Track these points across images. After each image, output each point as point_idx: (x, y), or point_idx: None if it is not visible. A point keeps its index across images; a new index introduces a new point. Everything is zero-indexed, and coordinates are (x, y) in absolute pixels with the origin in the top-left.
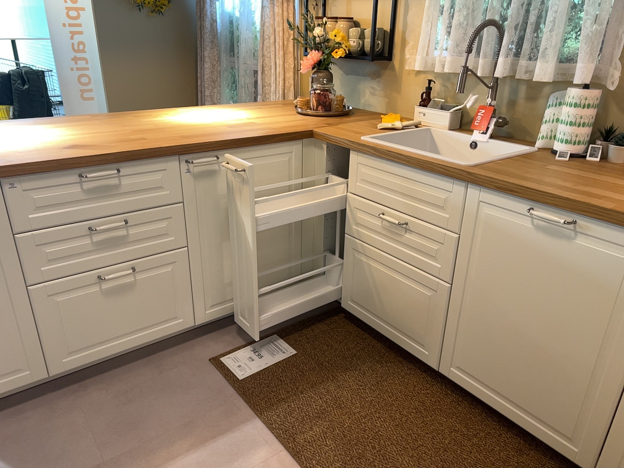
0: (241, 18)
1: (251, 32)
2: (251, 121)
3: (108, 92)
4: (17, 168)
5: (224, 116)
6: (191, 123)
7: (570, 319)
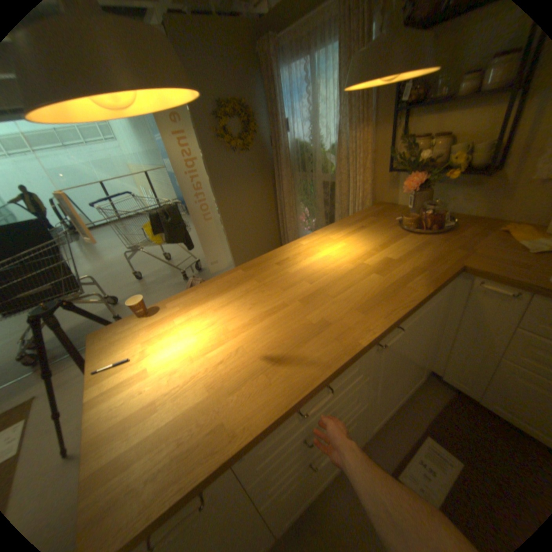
0: (309, 142)
1: (321, 152)
2: (384, 255)
3: (220, 214)
4: (243, 447)
5: (350, 249)
6: (336, 271)
7: None
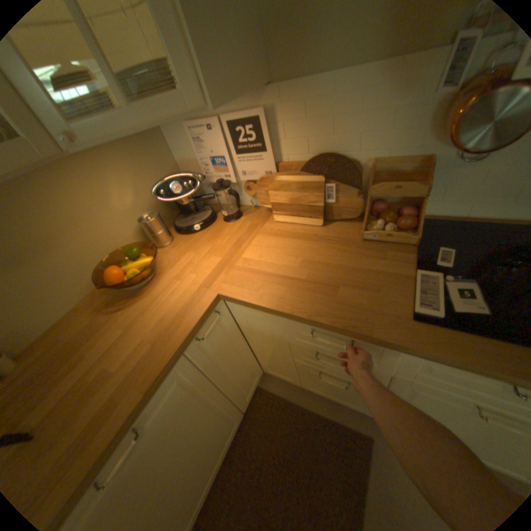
0: None
1: None
2: None
3: None
4: None
5: None
6: None
7: (188, 431)
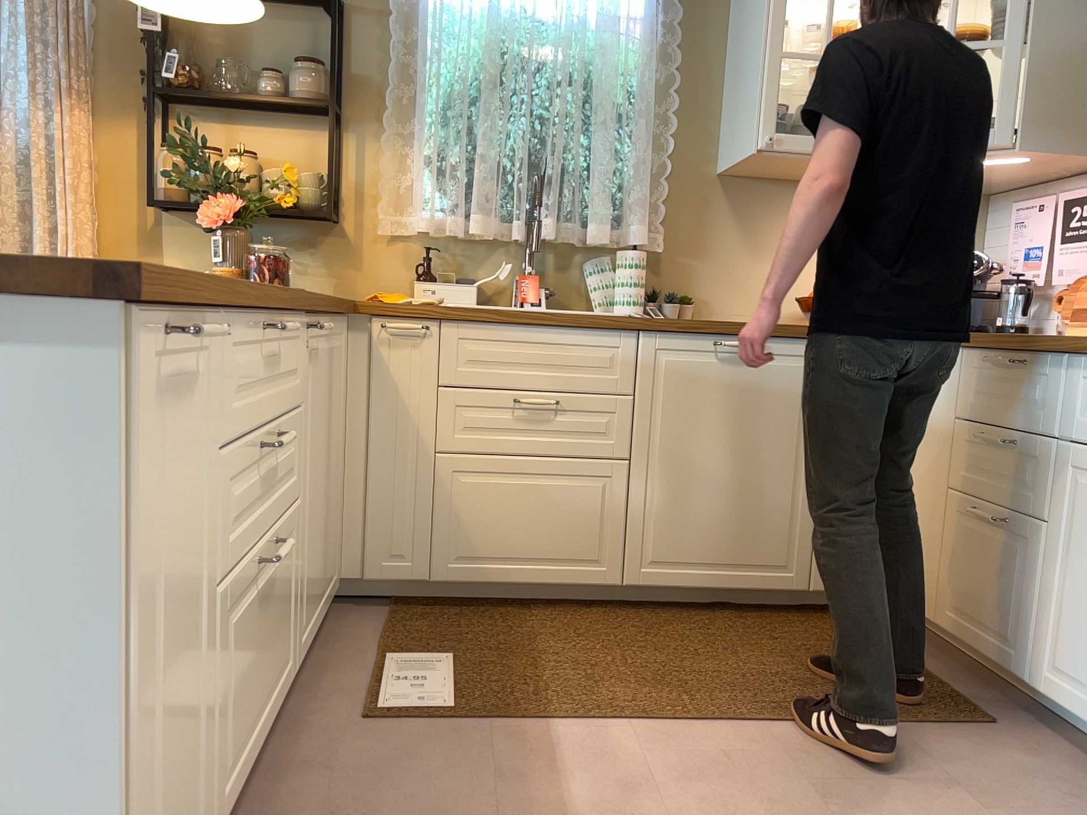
0: None
1: None
2: None
3: None
4: (227, 294)
5: None
6: None
7: (767, 440)
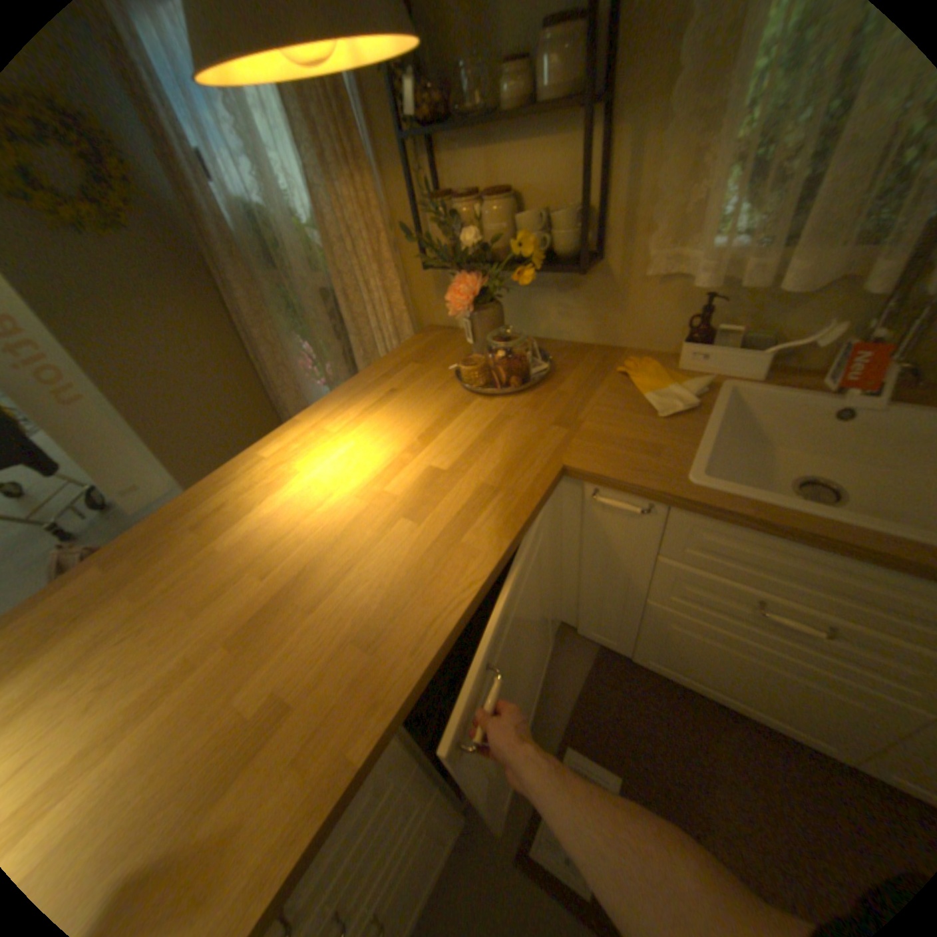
0: (265, 204)
1: (295, 228)
2: (427, 463)
3: (98, 384)
4: None
5: (363, 455)
6: (326, 525)
7: None
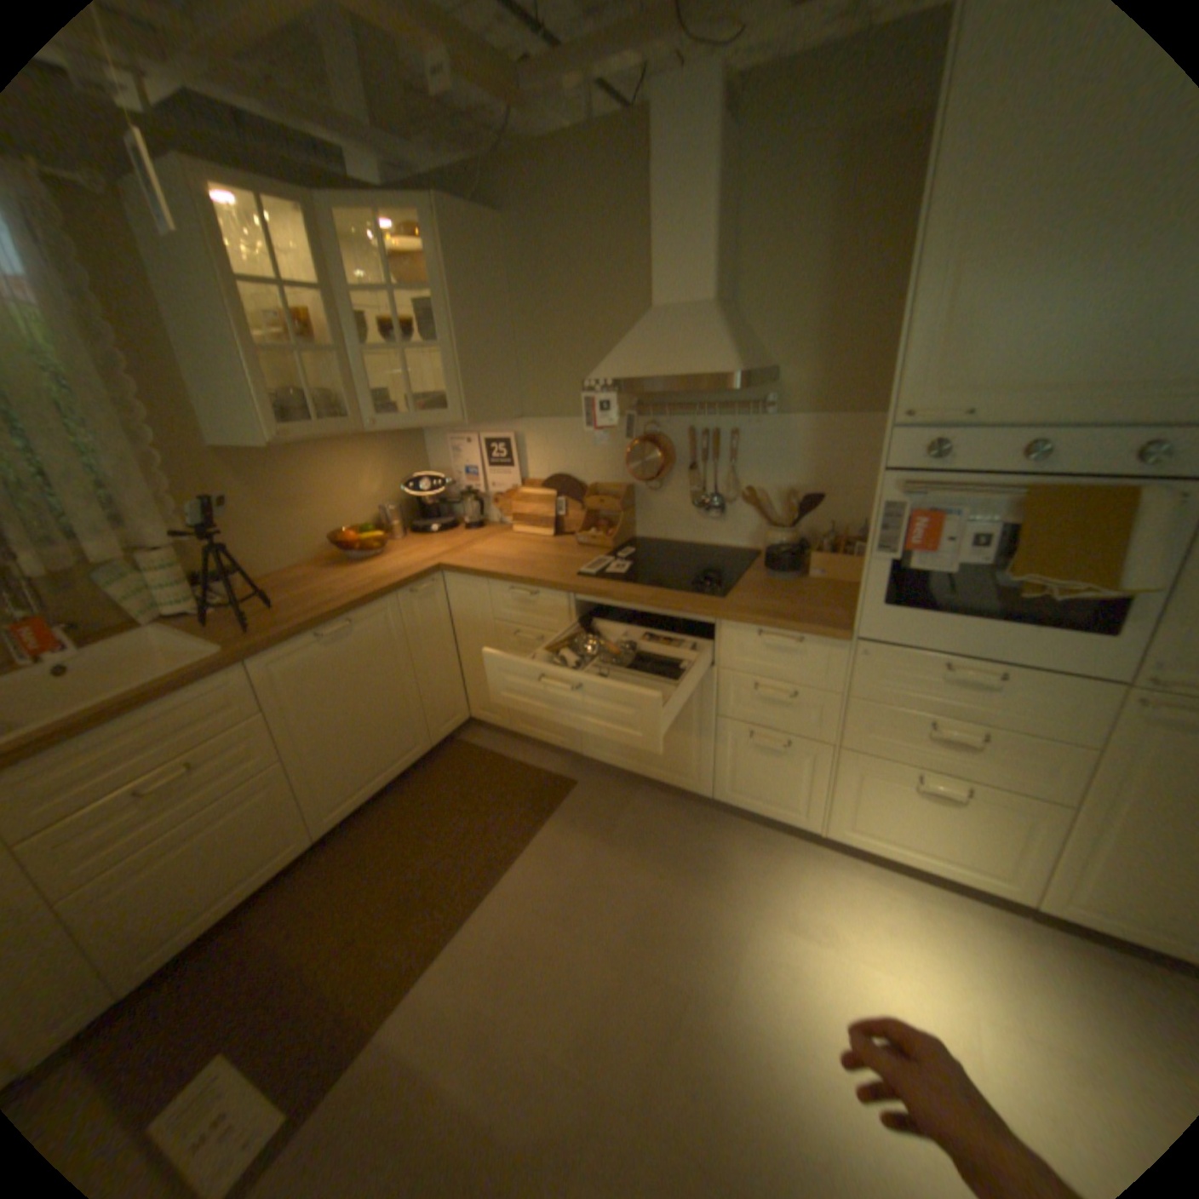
0: None
1: None
2: None
3: None
4: None
5: None
6: None
7: (376, 681)
